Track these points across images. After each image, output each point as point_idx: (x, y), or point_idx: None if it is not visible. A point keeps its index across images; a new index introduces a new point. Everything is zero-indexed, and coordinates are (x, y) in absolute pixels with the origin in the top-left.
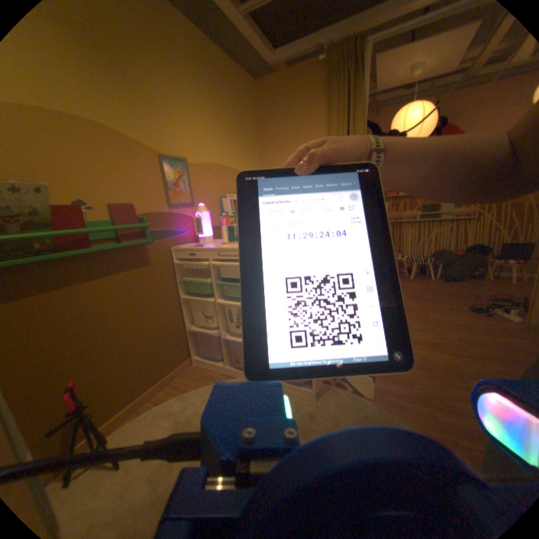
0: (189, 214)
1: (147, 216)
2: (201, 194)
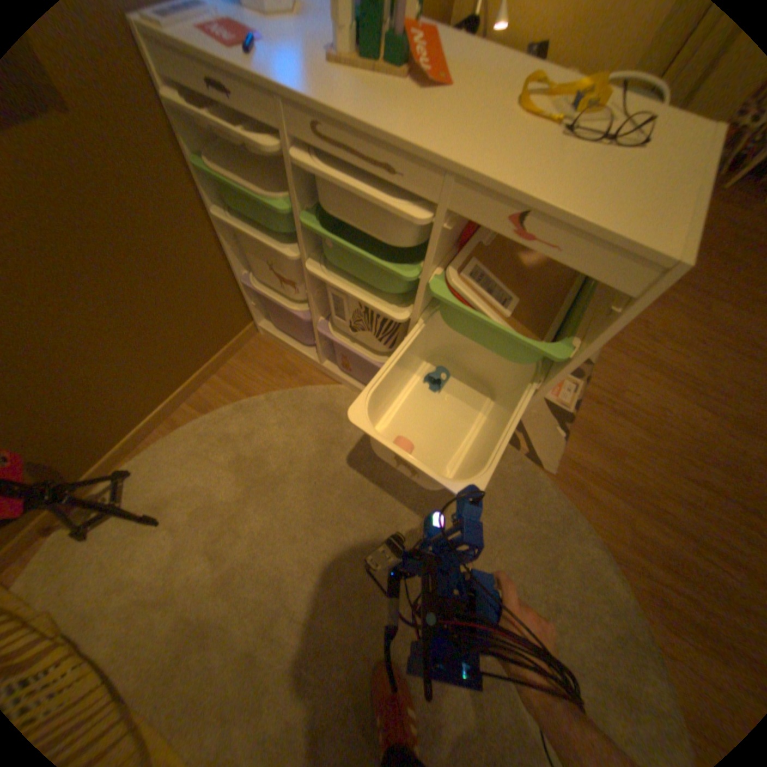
0: None
1: None
2: None
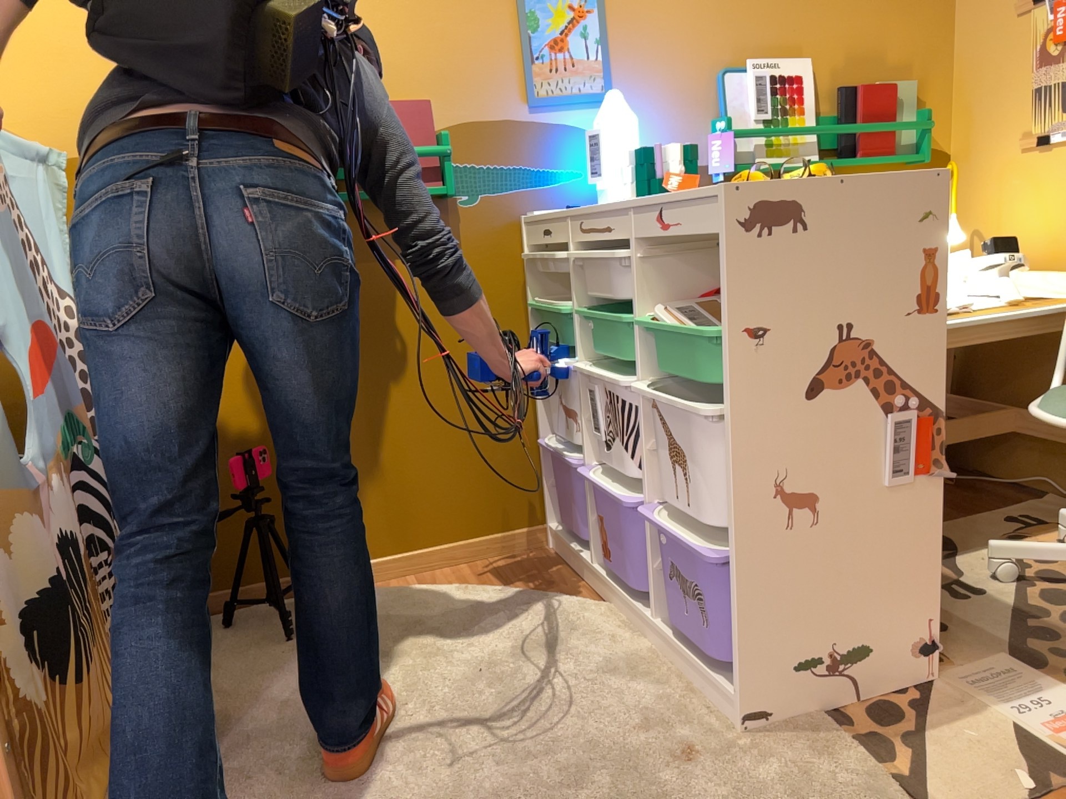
0: (591, 126)
1: (465, 131)
2: (642, 66)
